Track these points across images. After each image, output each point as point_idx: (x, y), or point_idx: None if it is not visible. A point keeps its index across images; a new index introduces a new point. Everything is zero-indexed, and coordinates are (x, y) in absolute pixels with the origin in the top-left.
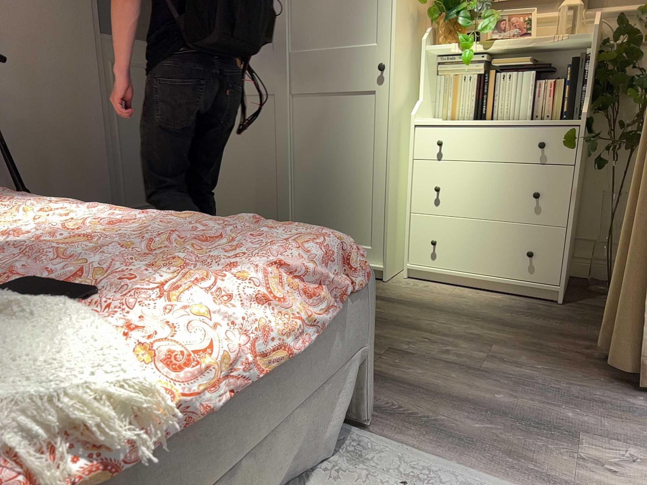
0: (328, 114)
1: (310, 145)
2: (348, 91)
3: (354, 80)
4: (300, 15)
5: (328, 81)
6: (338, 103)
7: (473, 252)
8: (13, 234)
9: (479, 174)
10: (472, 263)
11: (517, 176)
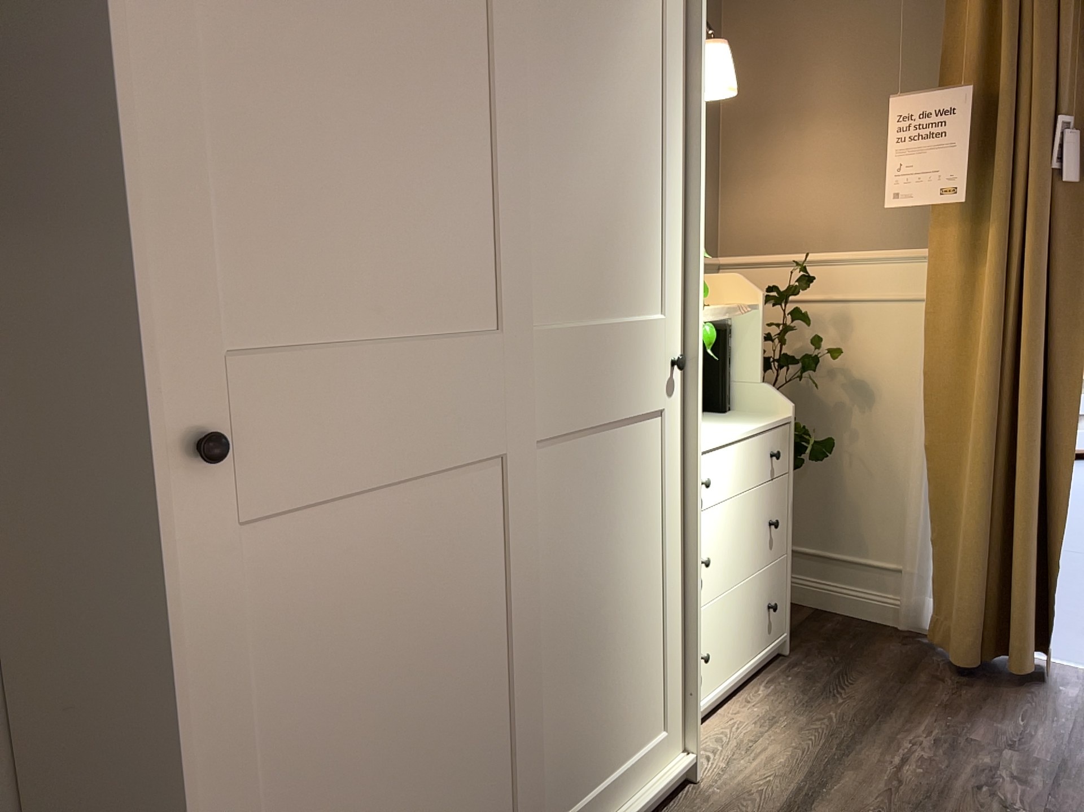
0: (597, 476)
1: (564, 567)
2: (629, 417)
3: (639, 390)
4: (540, 229)
5: (600, 397)
6: (612, 446)
7: (732, 642)
8: None
9: (734, 516)
10: (731, 660)
11: (759, 504)
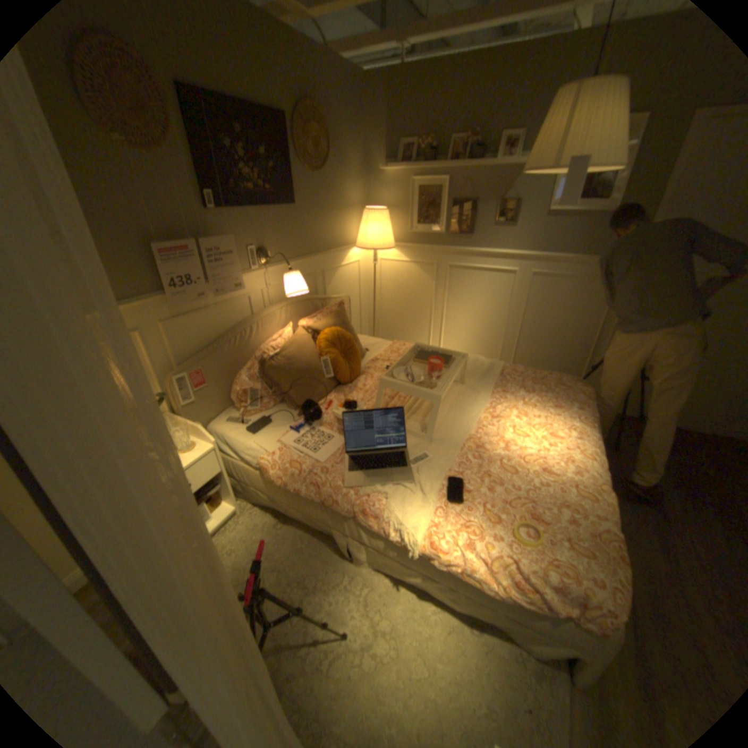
0: None
1: None
2: None
3: None
4: None
5: None
6: None
7: None
8: (511, 447)
9: None
10: None
11: None
